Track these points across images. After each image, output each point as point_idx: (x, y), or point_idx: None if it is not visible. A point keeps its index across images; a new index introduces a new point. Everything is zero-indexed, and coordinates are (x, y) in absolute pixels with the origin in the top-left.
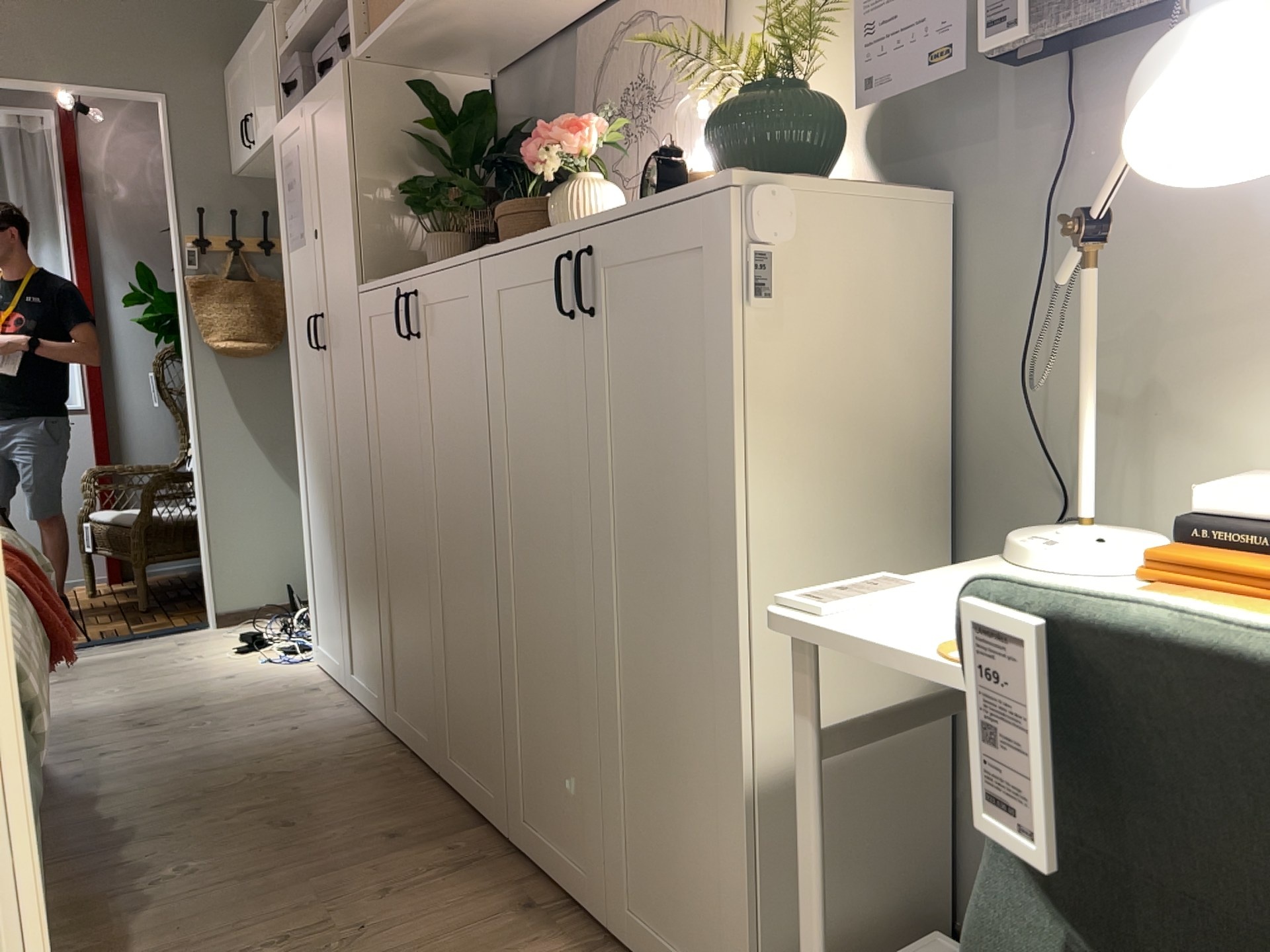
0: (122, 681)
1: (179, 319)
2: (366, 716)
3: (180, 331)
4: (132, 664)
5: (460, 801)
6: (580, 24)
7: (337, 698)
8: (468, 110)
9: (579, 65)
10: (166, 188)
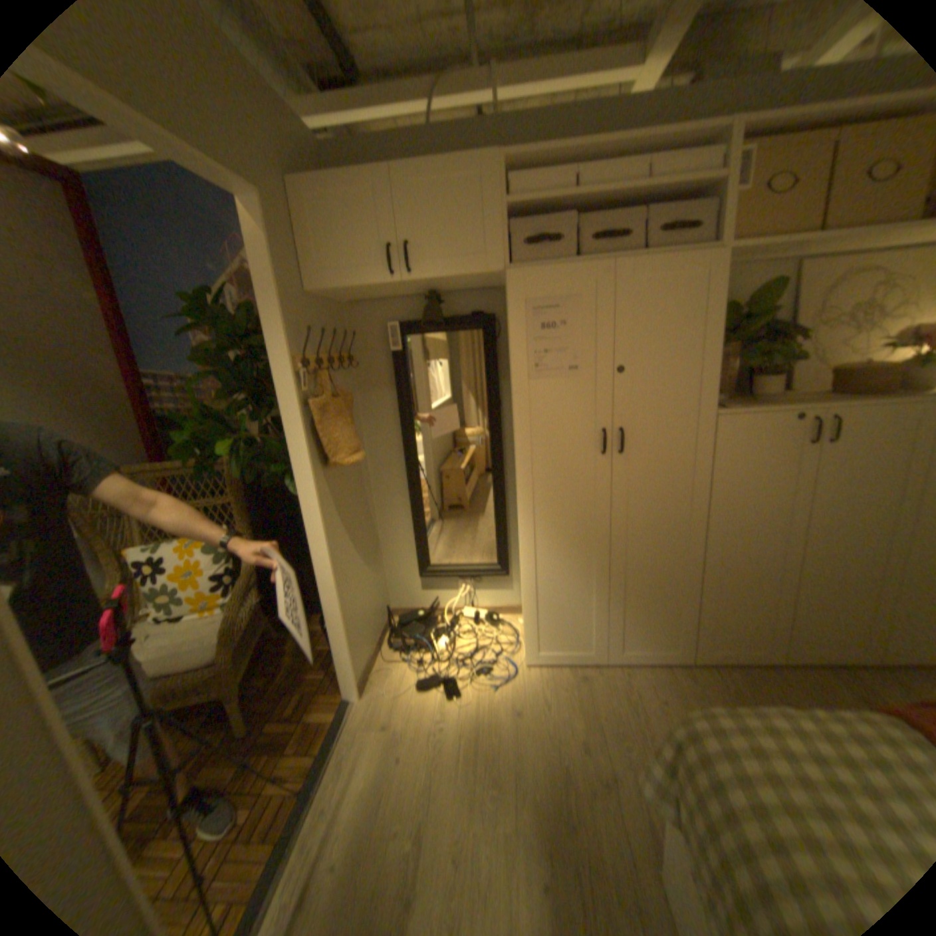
0: (466, 787)
1: (288, 445)
2: (661, 670)
3: (293, 457)
4: (414, 774)
5: (817, 668)
6: (805, 259)
7: (614, 674)
8: (770, 299)
9: (805, 283)
10: (258, 304)
